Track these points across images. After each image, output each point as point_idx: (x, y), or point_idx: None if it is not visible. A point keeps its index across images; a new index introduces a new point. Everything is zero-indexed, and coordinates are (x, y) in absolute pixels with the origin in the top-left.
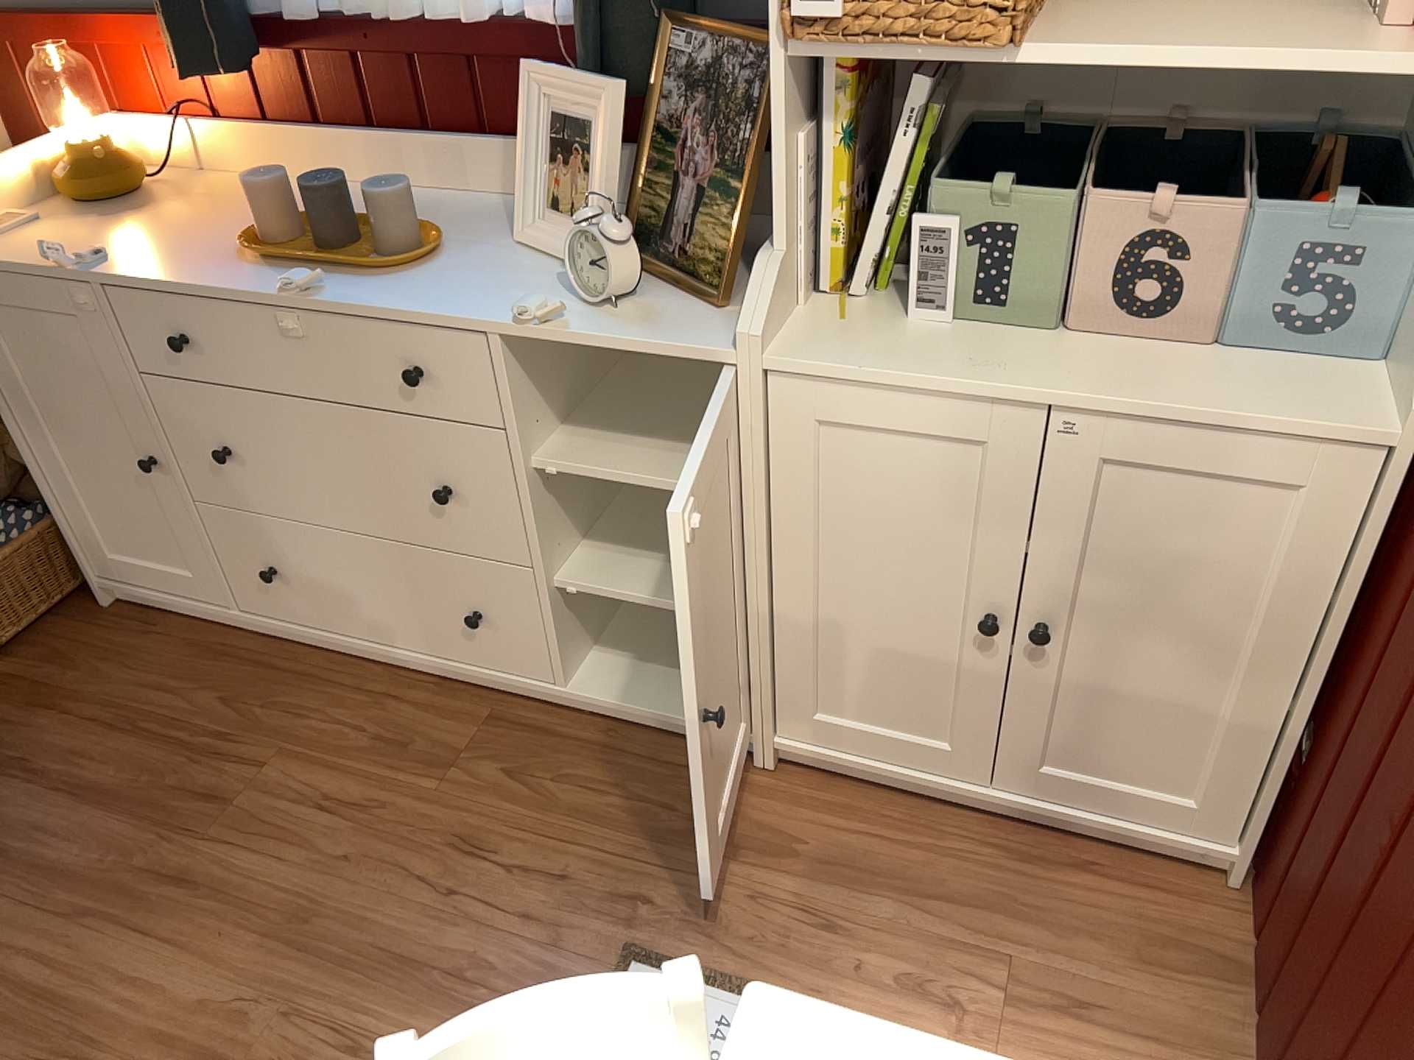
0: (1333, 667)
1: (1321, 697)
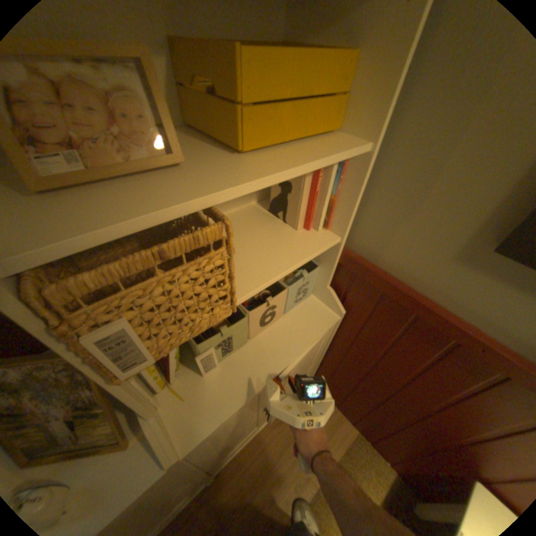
0: (329, 351)
1: (327, 355)
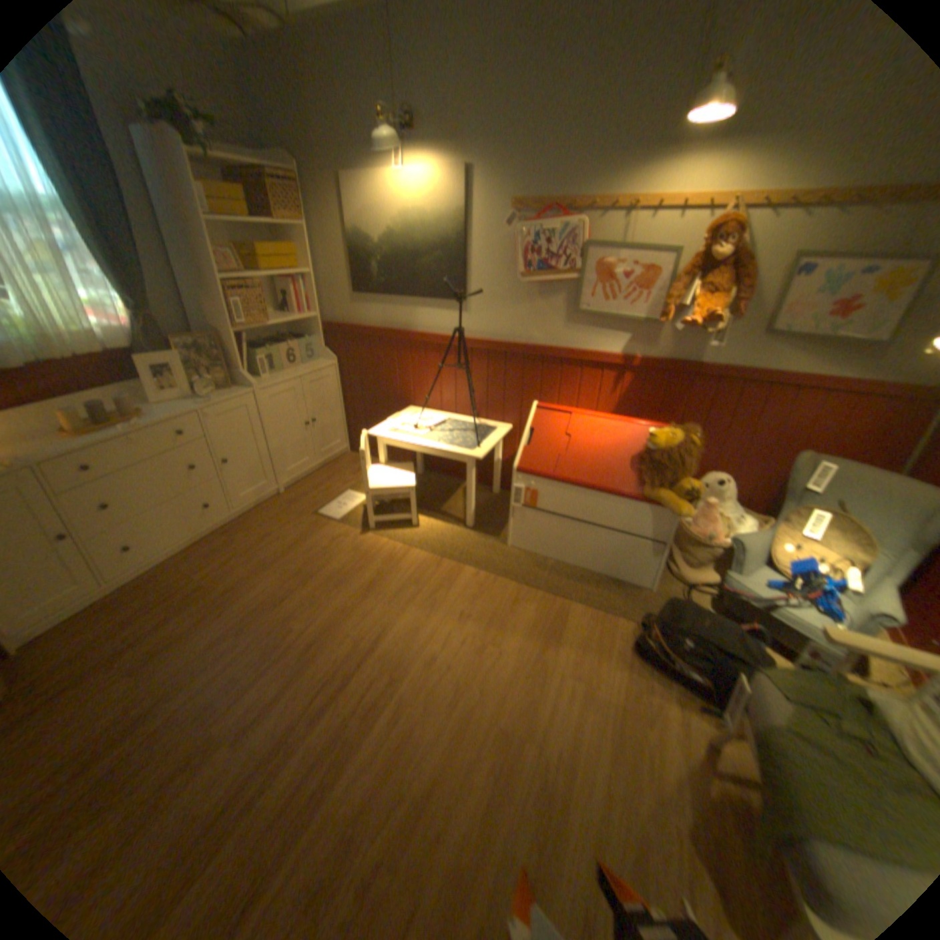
0: (344, 402)
1: (344, 408)
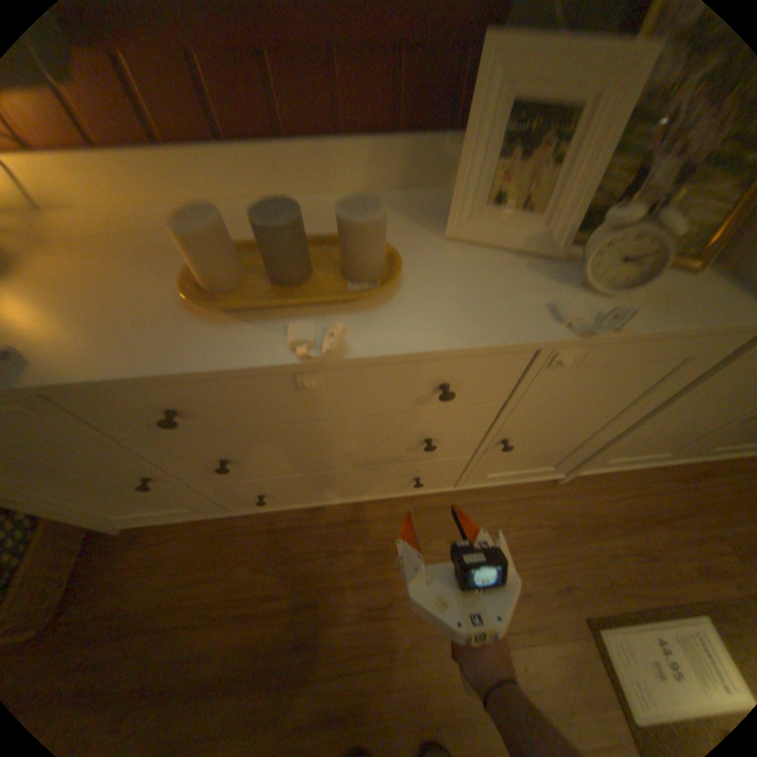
0: None
1: None
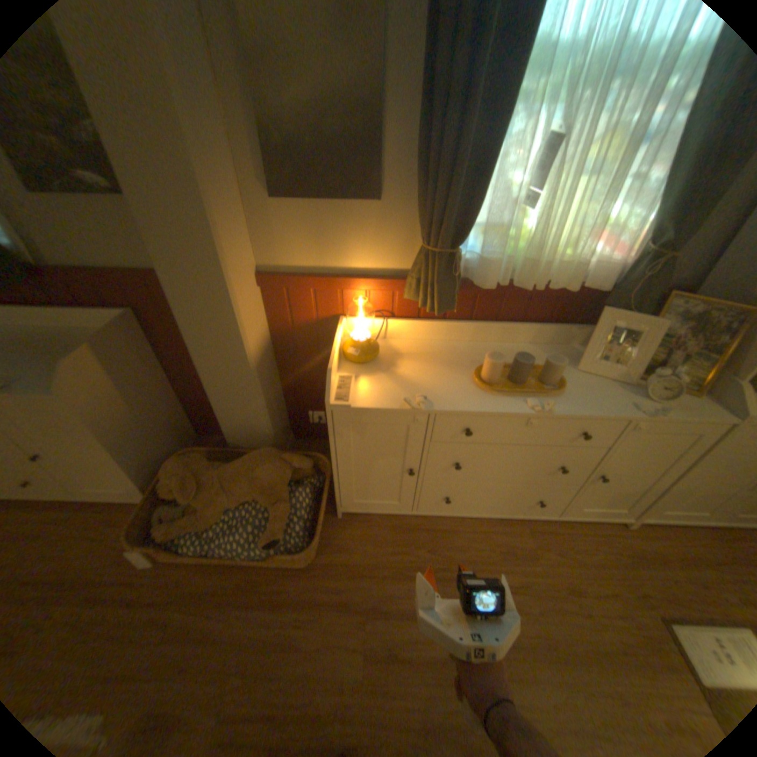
0: None
1: None
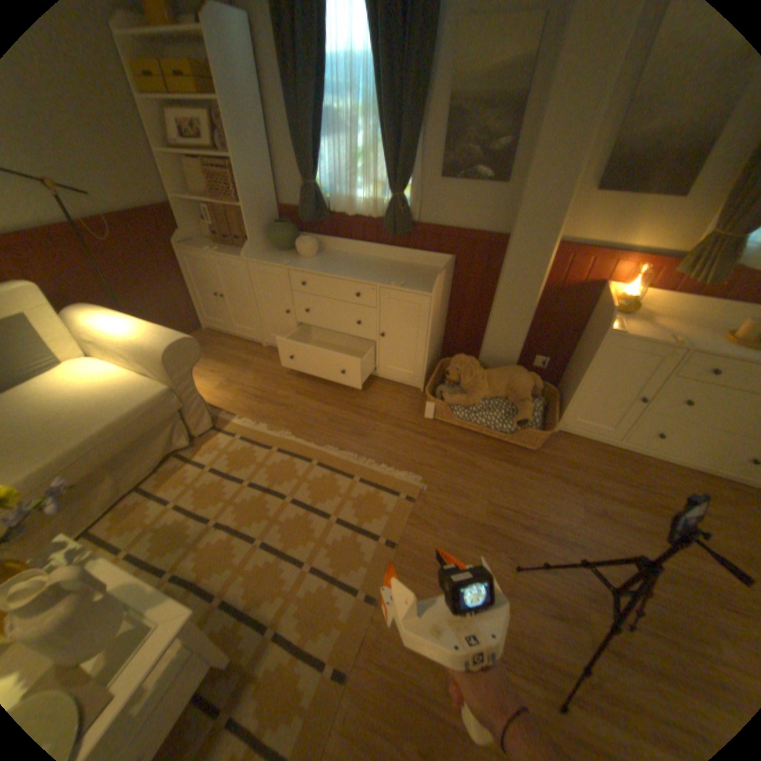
0: None
1: None
